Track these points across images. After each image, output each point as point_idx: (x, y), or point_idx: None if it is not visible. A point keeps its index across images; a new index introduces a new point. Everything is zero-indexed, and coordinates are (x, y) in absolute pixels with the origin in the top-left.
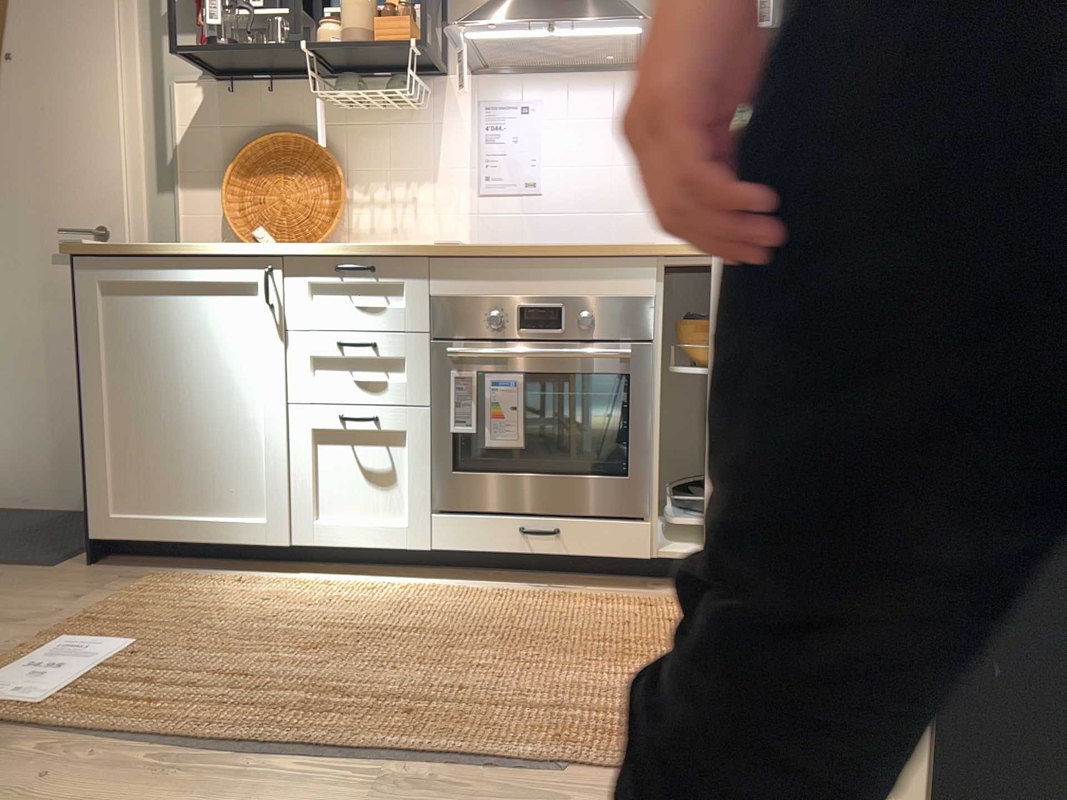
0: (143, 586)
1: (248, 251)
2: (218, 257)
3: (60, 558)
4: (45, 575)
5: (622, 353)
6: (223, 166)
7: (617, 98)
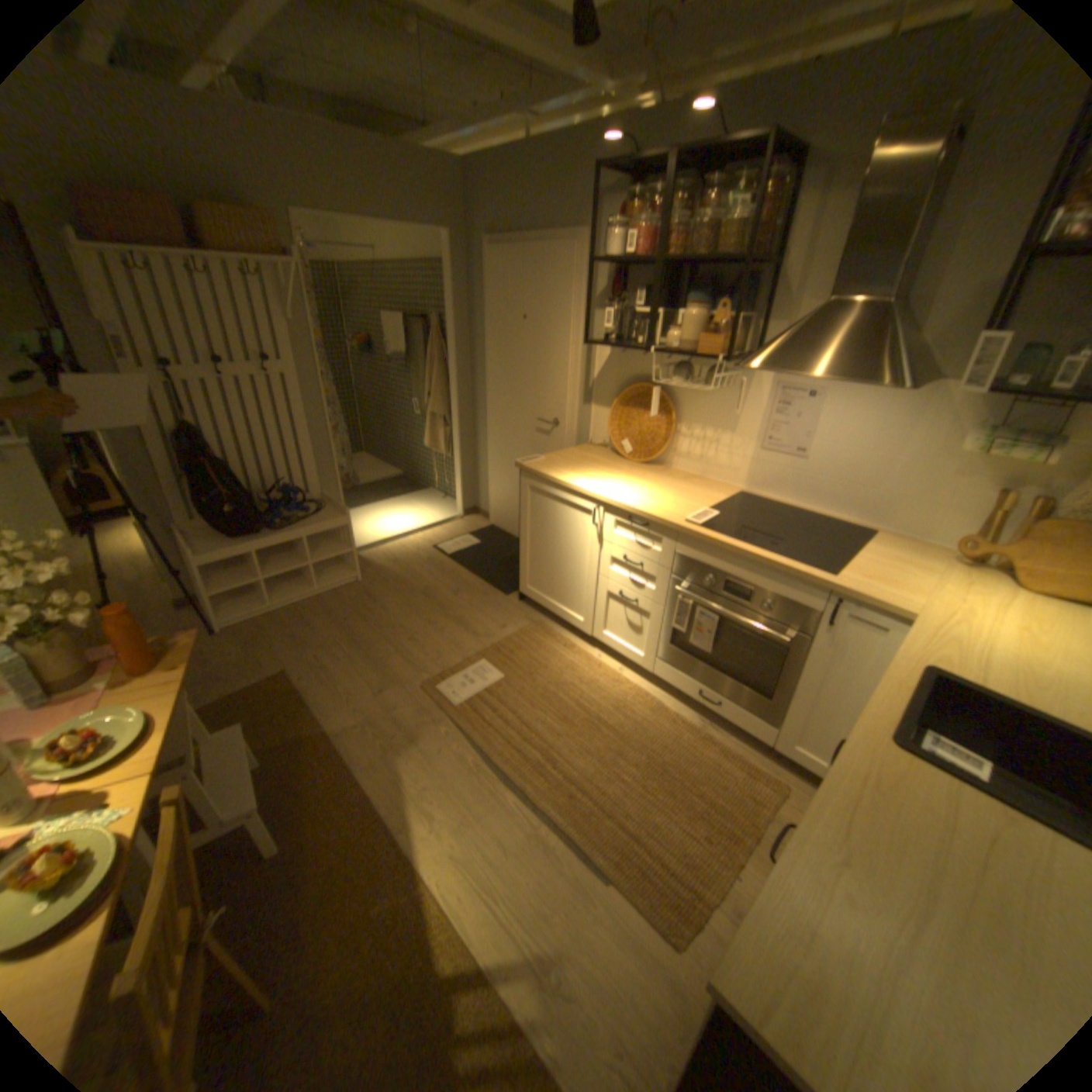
0: (529, 628)
1: (588, 494)
2: (576, 491)
3: (512, 588)
4: (502, 599)
5: (785, 634)
6: (615, 395)
7: (898, 397)
